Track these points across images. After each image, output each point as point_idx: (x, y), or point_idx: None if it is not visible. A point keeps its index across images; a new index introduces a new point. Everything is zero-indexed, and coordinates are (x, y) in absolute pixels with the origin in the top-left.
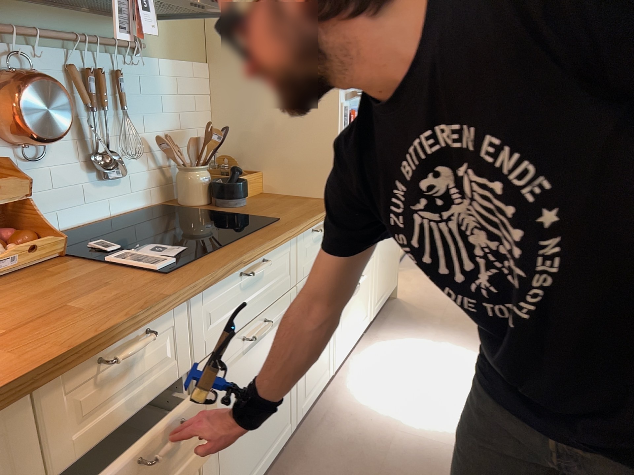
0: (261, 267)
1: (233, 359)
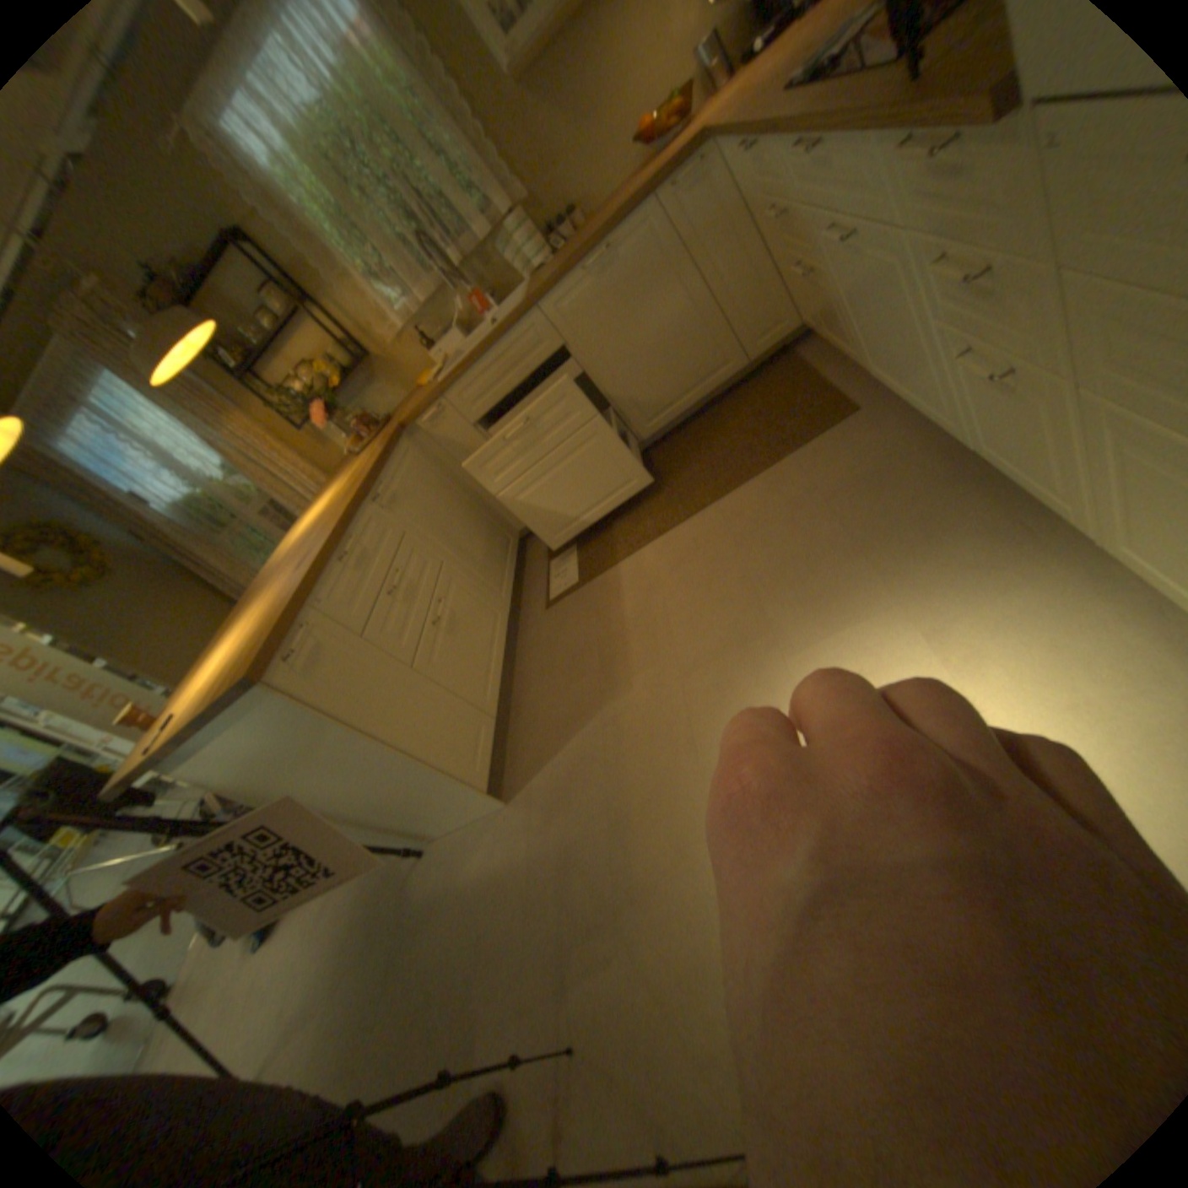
0: (800, 144)
1: (837, 233)
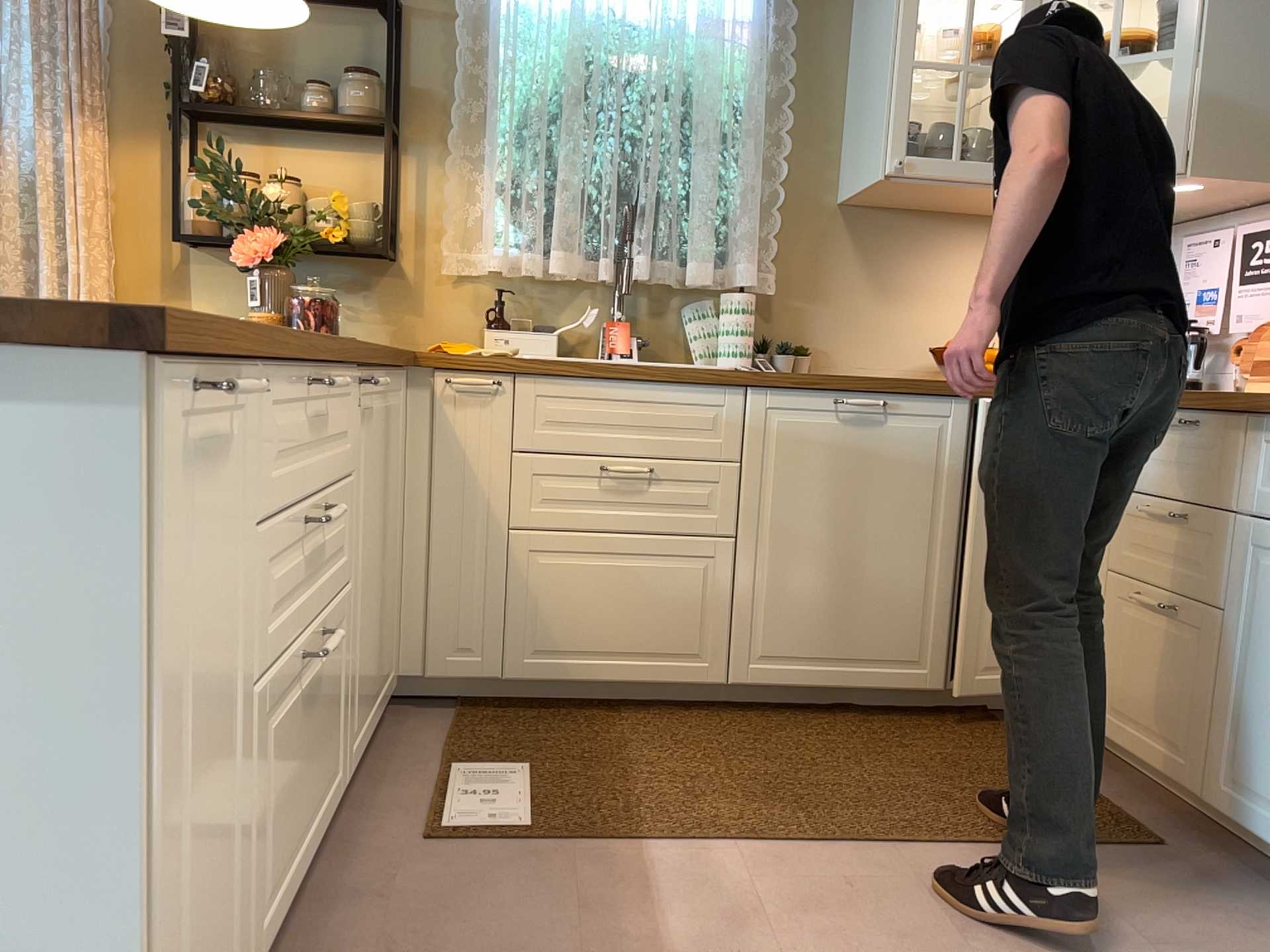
0: None
1: None
